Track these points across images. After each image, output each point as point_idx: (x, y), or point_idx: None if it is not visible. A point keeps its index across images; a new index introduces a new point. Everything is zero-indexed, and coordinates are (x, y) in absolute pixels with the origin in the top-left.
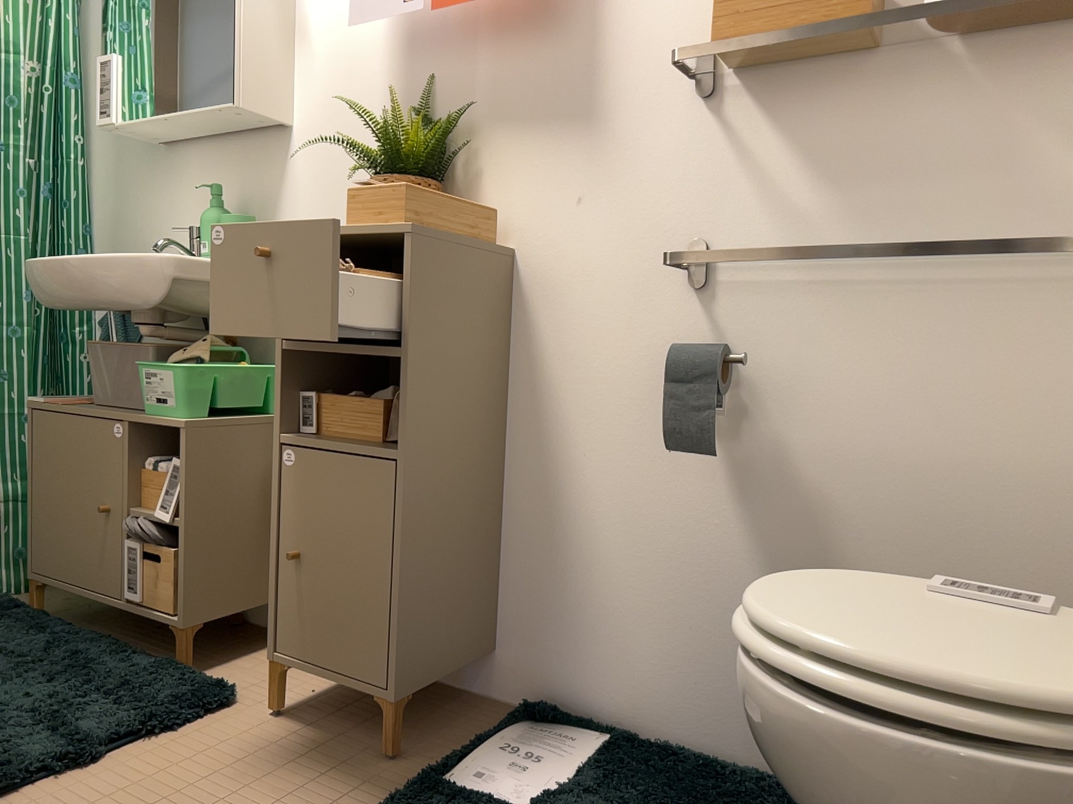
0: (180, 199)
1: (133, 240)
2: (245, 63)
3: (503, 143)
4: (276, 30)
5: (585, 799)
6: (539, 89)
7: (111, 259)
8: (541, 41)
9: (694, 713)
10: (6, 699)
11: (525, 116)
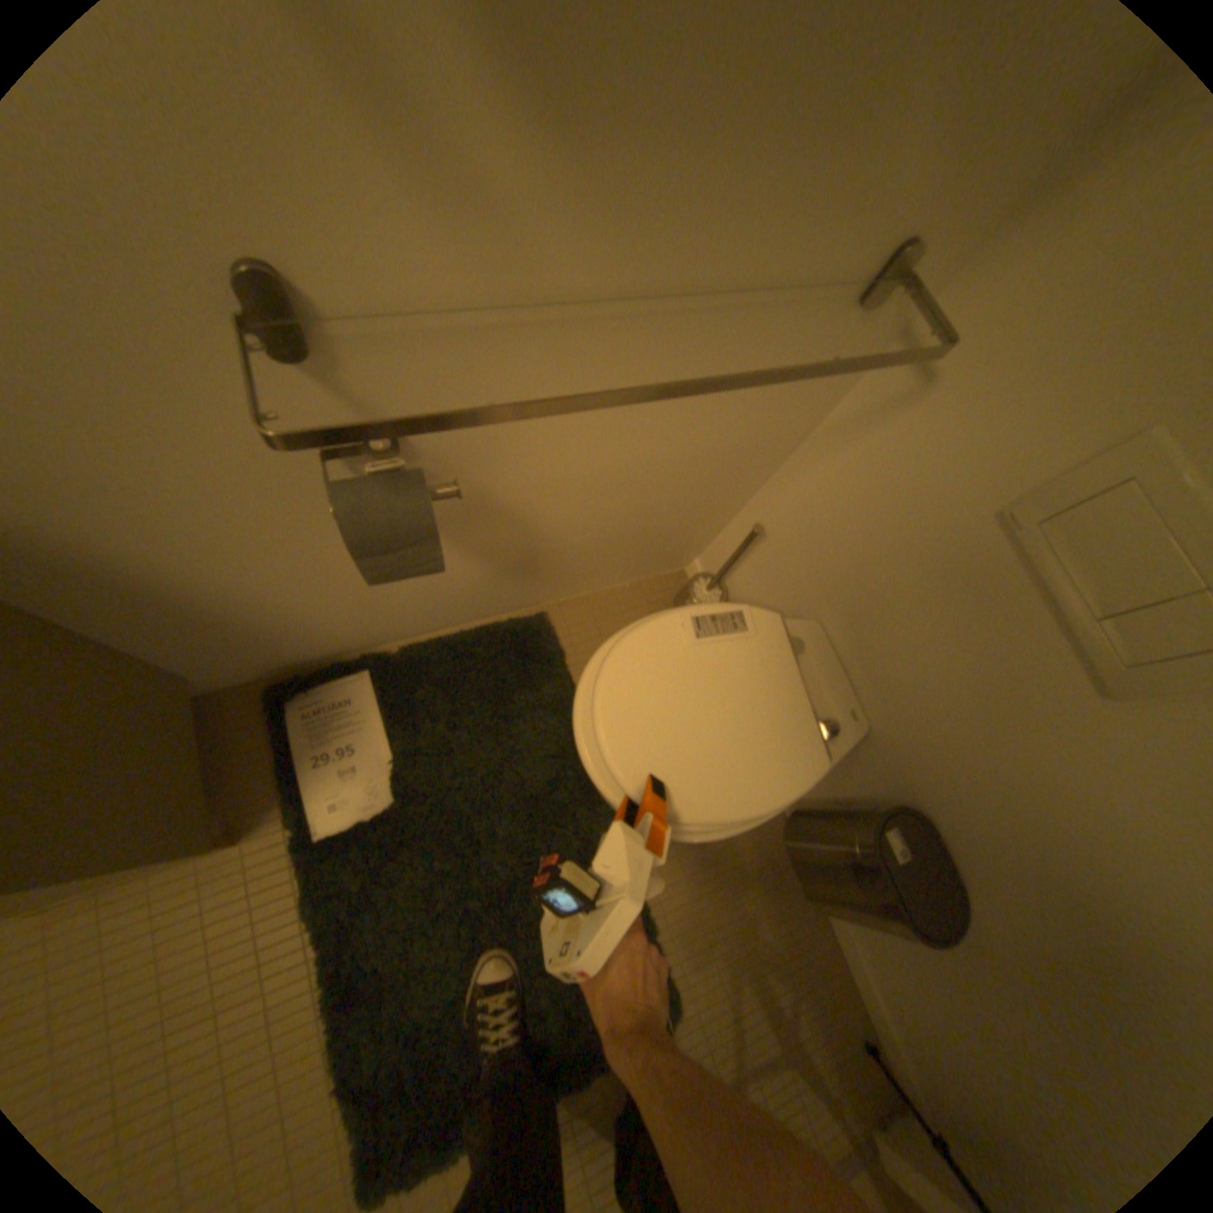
0: None
1: None
2: None
3: None
4: None
5: (419, 760)
6: None
7: None
8: None
9: (422, 622)
10: None
11: None
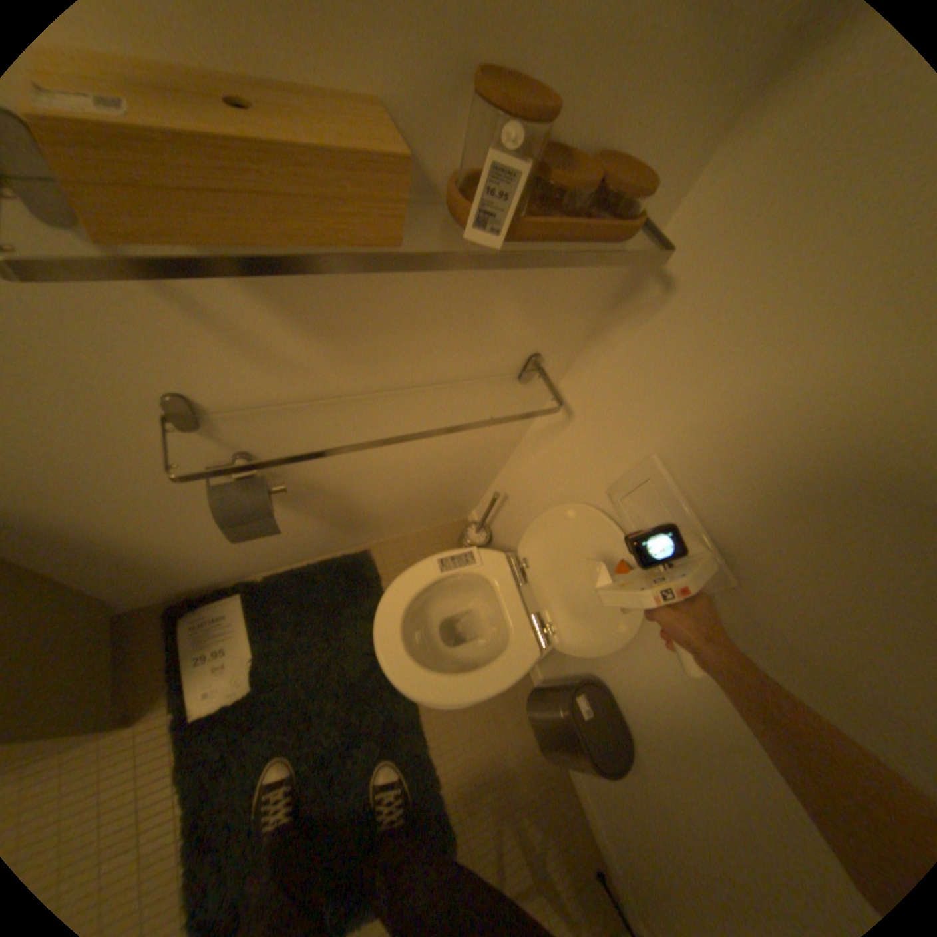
0: None
1: None
2: None
3: None
4: None
5: (271, 659)
6: None
7: None
8: None
9: (279, 560)
10: None
11: None
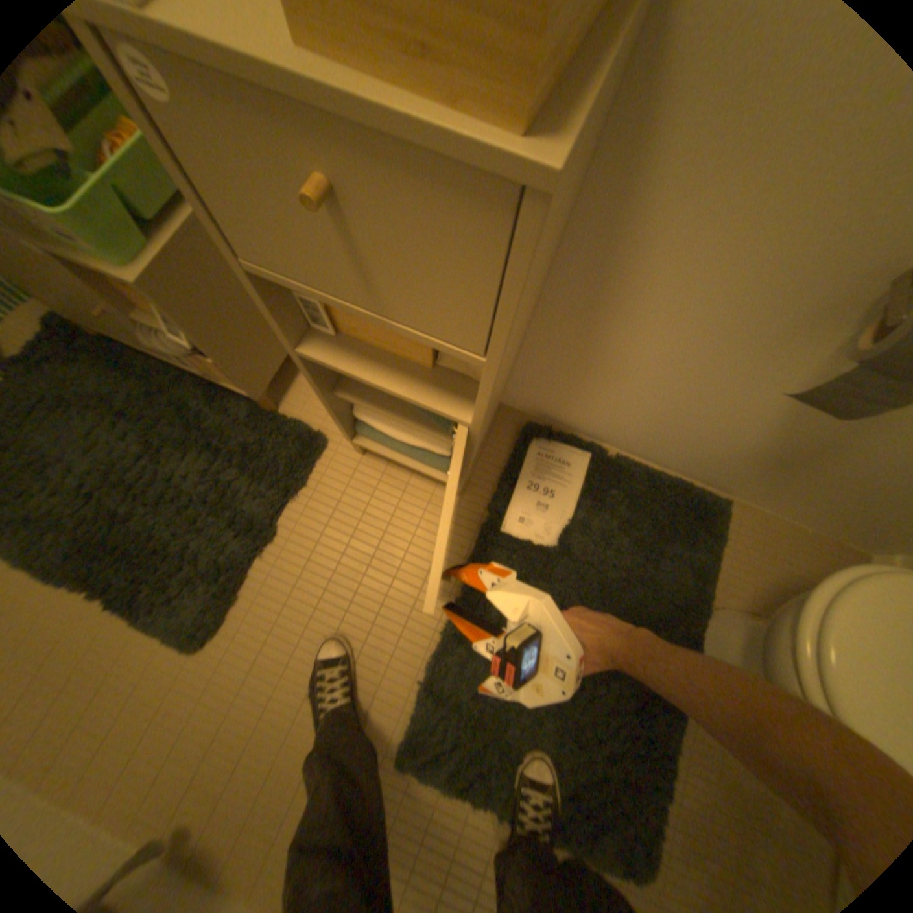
0: None
1: None
2: None
3: None
4: None
5: (590, 534)
6: None
7: None
8: None
9: (655, 449)
10: (172, 488)
11: None
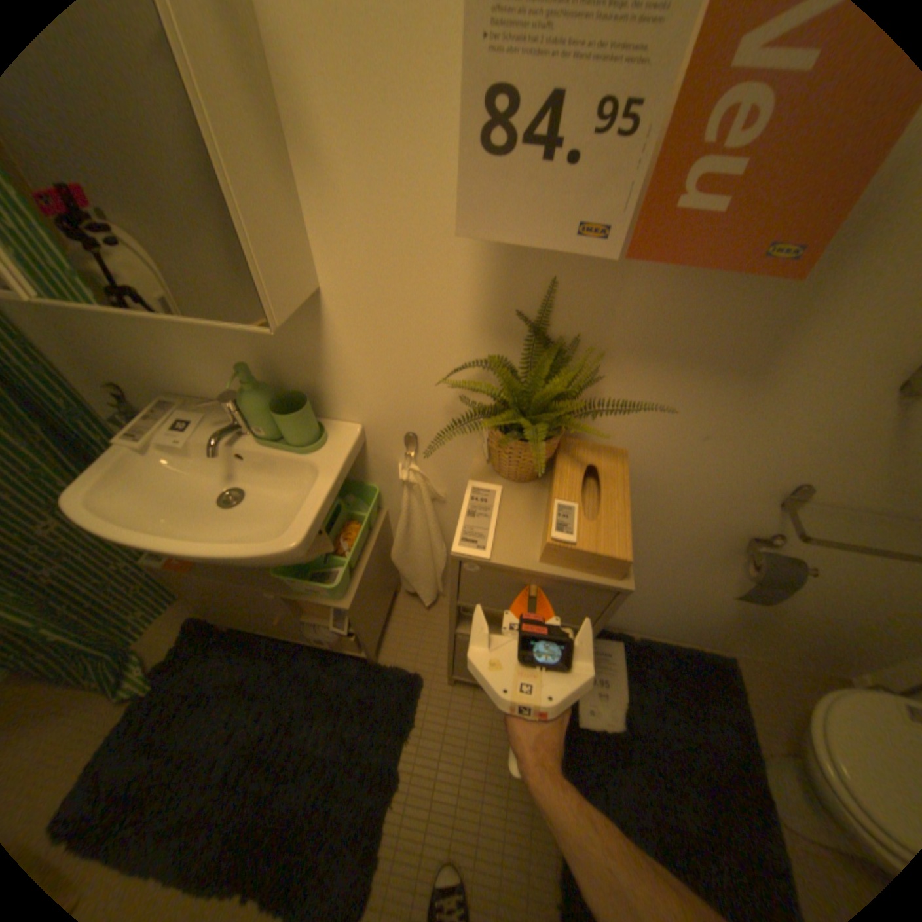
0: (158, 331)
1: (107, 358)
2: (261, 258)
3: (638, 374)
4: (269, 158)
5: (648, 714)
6: (708, 331)
7: (227, 557)
8: (738, 275)
9: (666, 631)
10: (307, 757)
11: (679, 354)
